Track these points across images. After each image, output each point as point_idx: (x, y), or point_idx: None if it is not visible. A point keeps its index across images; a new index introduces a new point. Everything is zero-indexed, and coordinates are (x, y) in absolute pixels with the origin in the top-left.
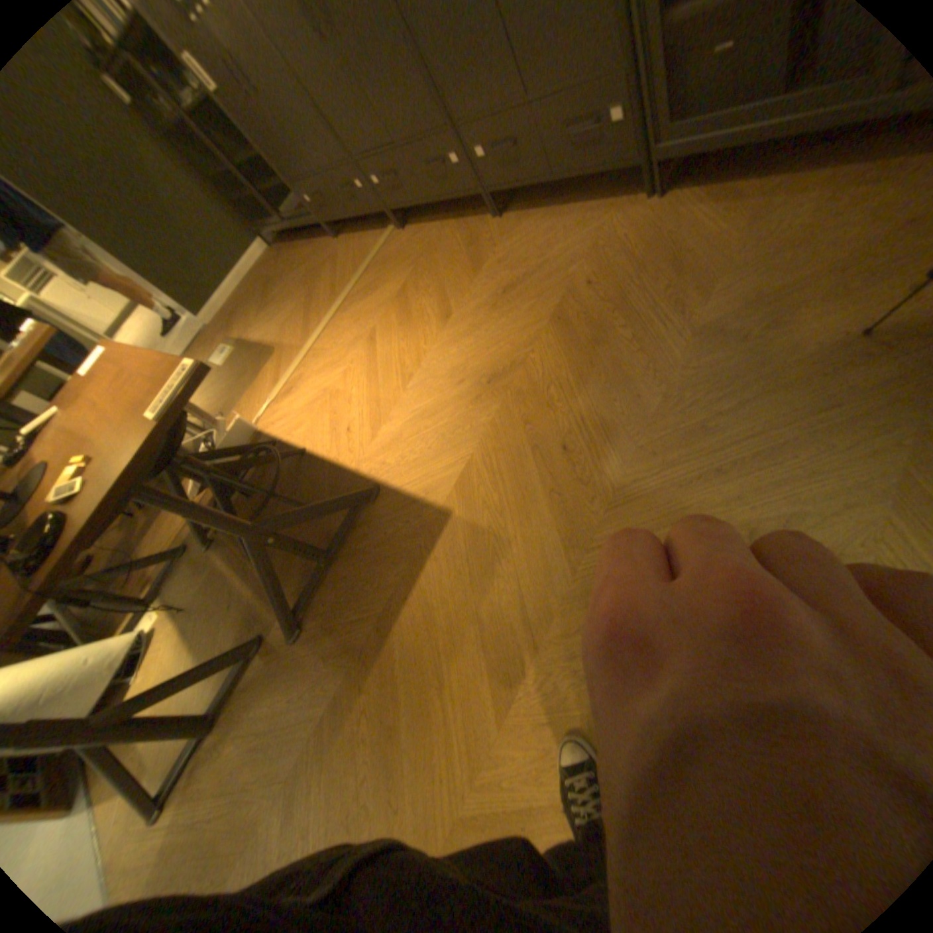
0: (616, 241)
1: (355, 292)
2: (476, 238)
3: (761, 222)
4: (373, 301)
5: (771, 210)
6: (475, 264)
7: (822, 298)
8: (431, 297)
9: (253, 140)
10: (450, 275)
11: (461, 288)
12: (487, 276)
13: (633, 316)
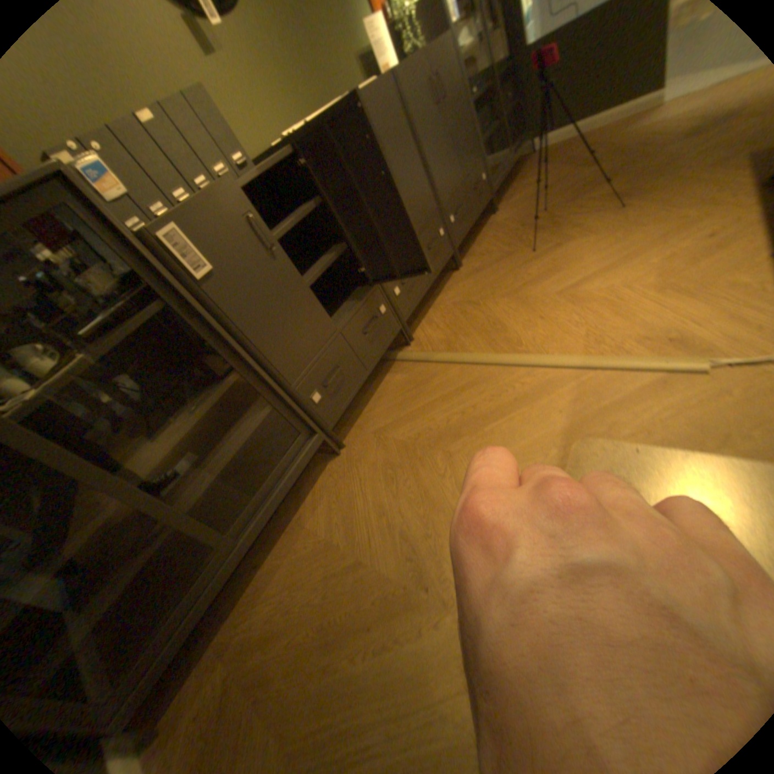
0: (521, 208)
1: (491, 344)
2: (474, 269)
3: (532, 182)
4: (516, 313)
5: (526, 183)
6: (505, 255)
7: (578, 156)
8: (532, 264)
9: (252, 341)
10: (510, 264)
11: (529, 250)
12: (523, 242)
13: (578, 180)
